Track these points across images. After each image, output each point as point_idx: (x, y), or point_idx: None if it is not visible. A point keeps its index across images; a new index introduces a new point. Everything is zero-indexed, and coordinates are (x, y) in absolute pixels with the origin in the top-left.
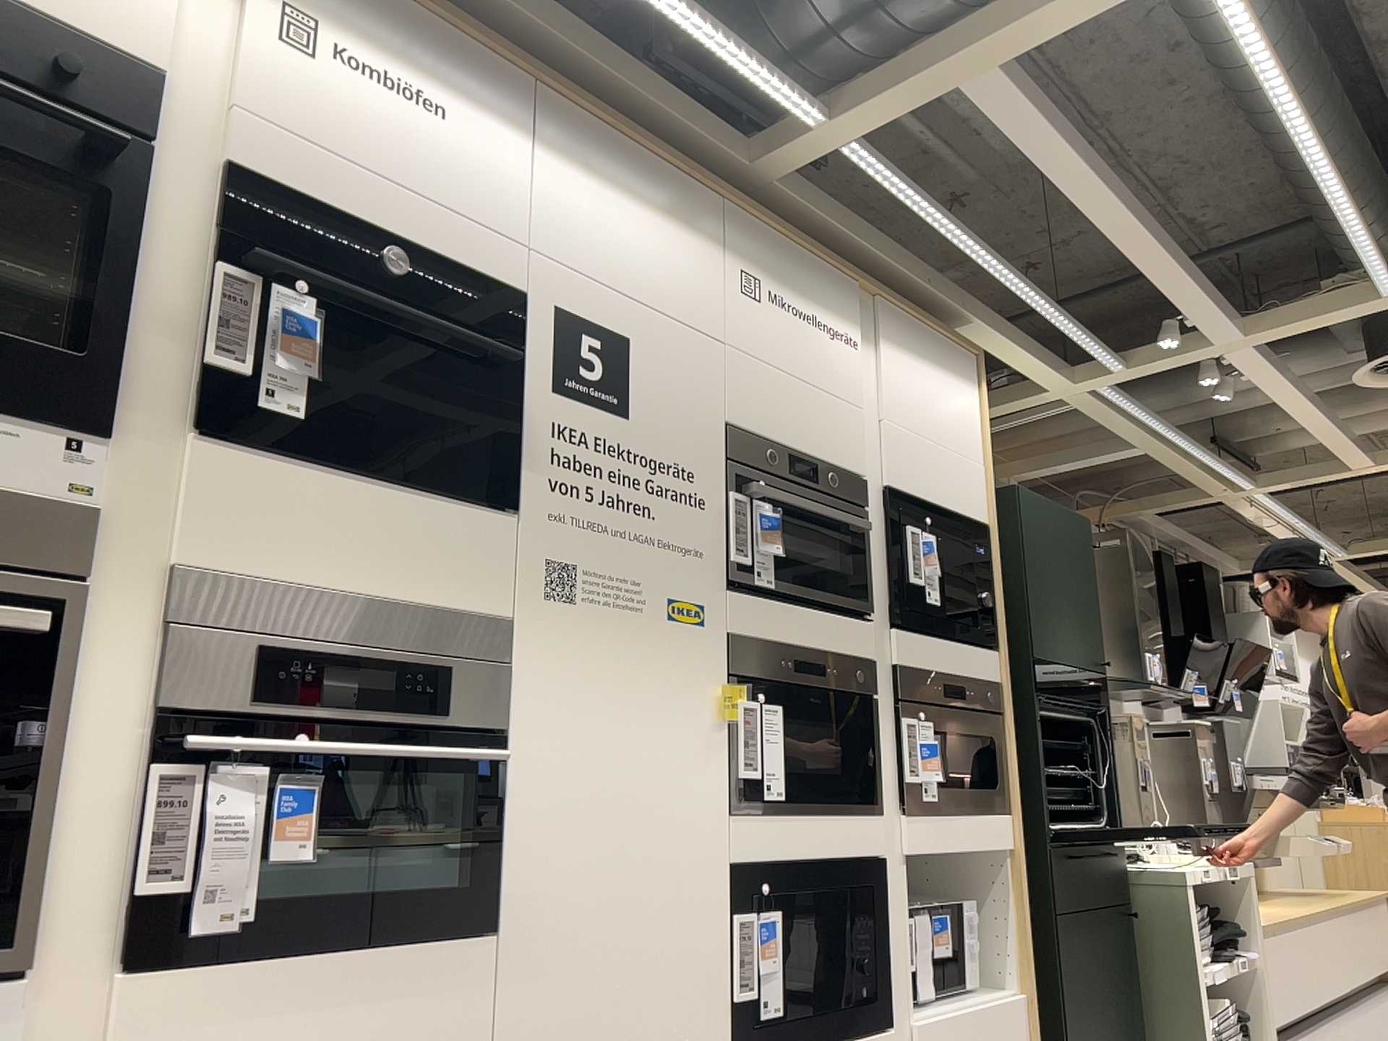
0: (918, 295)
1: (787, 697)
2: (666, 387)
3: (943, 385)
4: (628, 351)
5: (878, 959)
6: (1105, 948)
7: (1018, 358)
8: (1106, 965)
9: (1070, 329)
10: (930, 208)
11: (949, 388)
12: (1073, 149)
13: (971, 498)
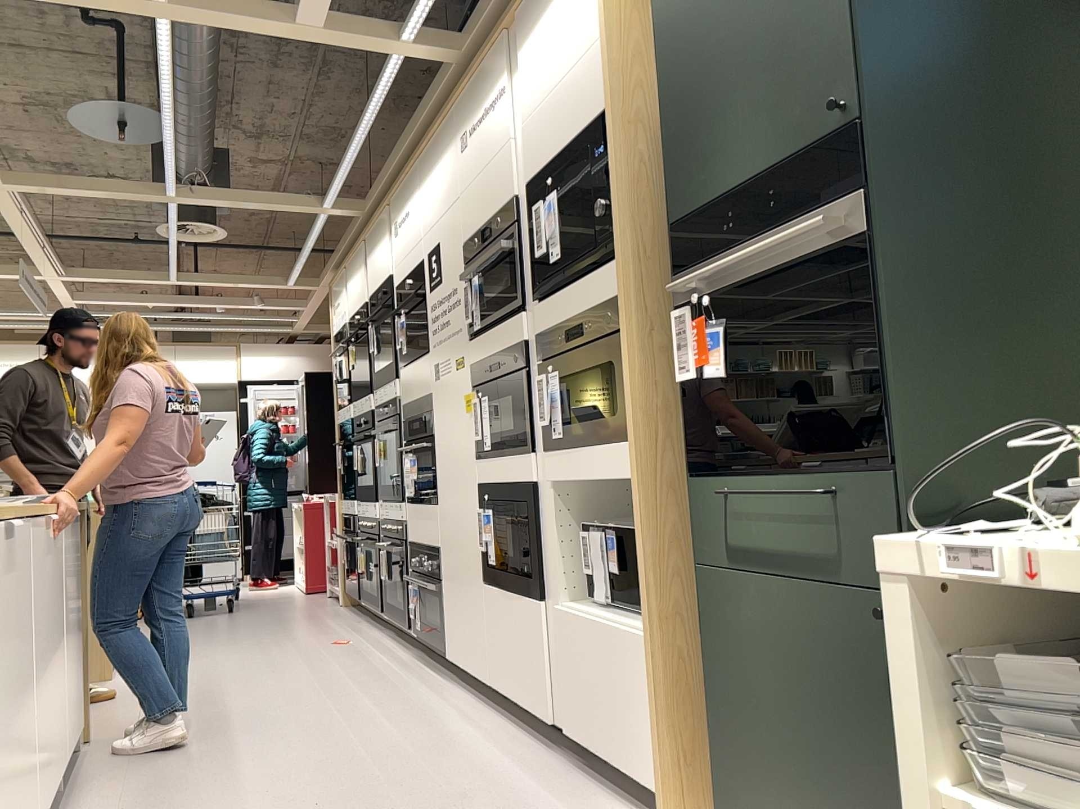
0: None
1: (489, 389)
2: (447, 253)
3: (563, 5)
4: (440, 249)
5: (532, 552)
6: (827, 655)
7: None
8: (830, 682)
9: None
10: None
11: None
12: None
13: (592, 98)
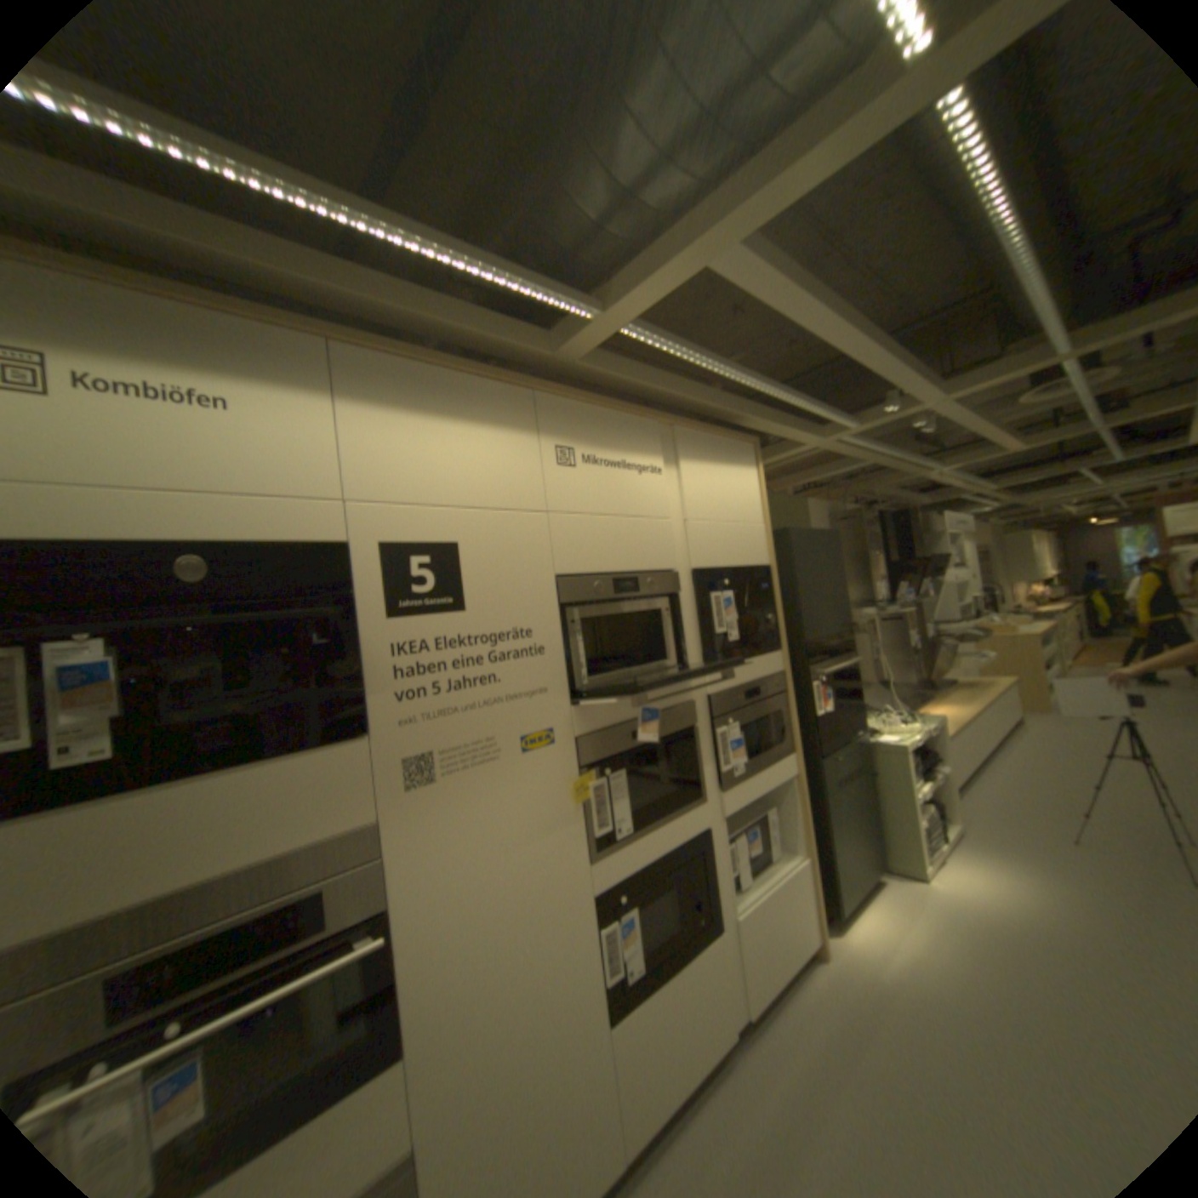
0: (709, 410)
1: (627, 761)
2: (497, 572)
3: (731, 476)
4: (459, 555)
5: (710, 899)
6: (859, 803)
7: (786, 432)
8: (860, 813)
9: (822, 411)
10: (705, 357)
11: (736, 477)
12: (816, 295)
13: (757, 552)
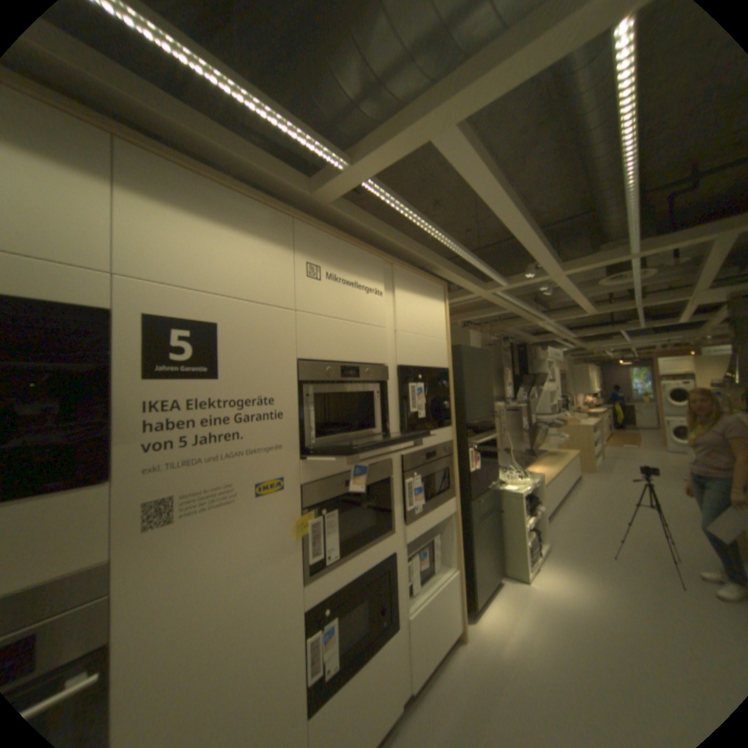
0: (416, 260)
1: (339, 503)
2: (249, 351)
3: (428, 305)
4: (218, 334)
5: (391, 605)
6: (491, 531)
7: (463, 283)
8: (491, 537)
9: (488, 271)
10: (419, 218)
11: (431, 306)
12: (500, 182)
13: (440, 358)
